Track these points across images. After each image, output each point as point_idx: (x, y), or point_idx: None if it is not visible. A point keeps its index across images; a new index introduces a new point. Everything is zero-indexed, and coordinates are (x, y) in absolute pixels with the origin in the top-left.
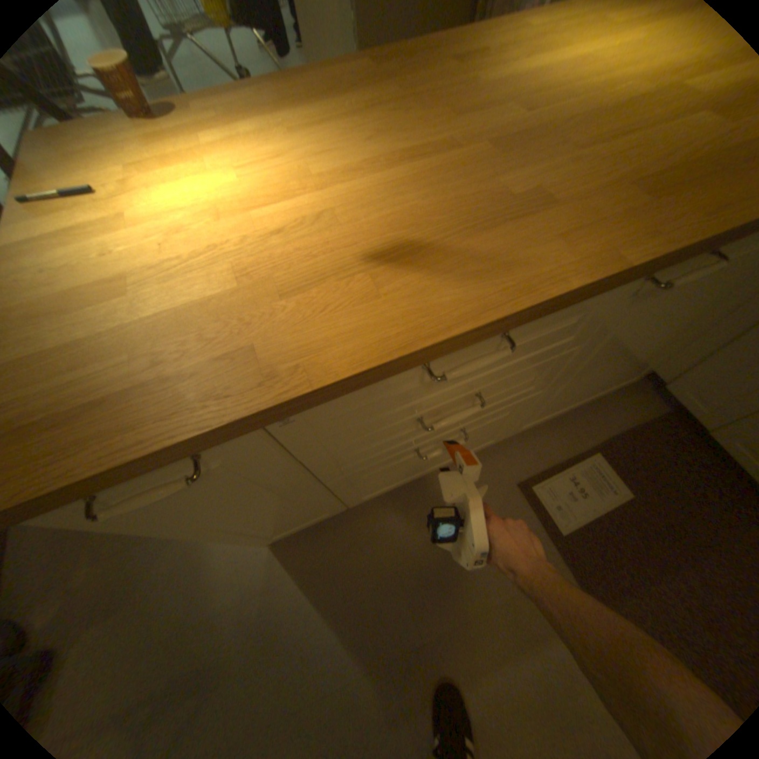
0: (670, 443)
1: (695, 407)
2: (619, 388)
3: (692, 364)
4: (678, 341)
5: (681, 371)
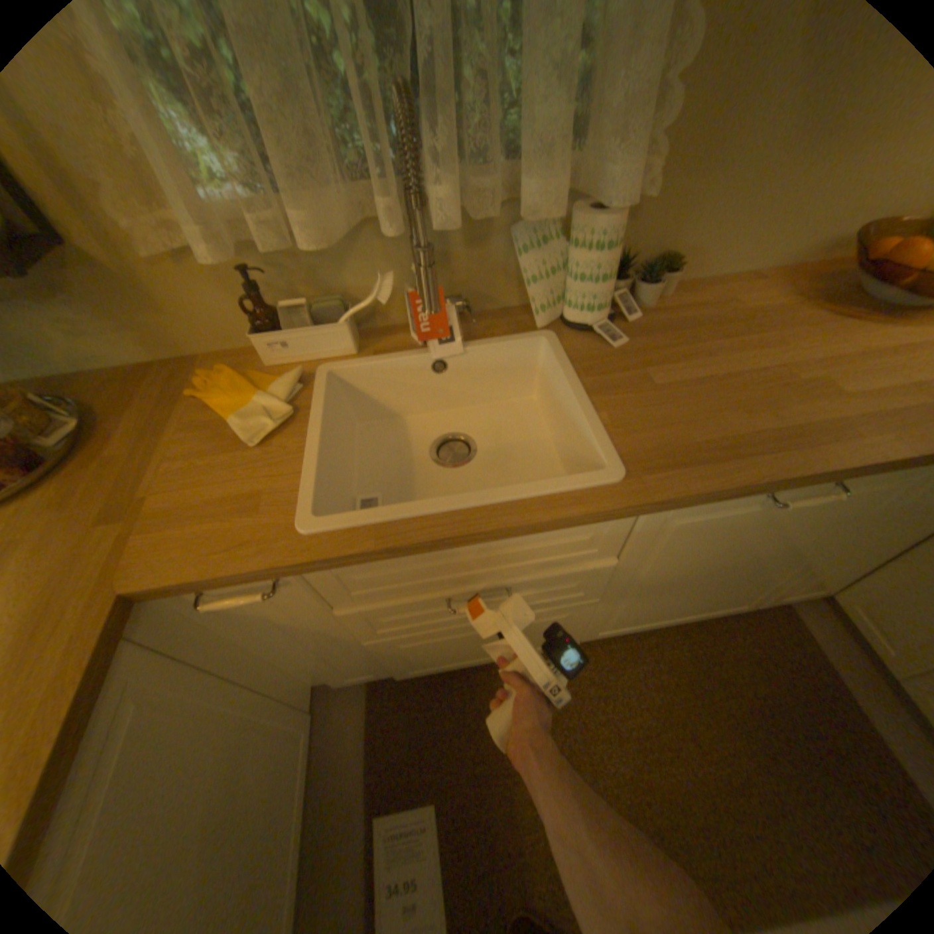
0: (393, 710)
1: (362, 680)
2: (301, 763)
3: (311, 674)
4: (250, 755)
5: (317, 678)
